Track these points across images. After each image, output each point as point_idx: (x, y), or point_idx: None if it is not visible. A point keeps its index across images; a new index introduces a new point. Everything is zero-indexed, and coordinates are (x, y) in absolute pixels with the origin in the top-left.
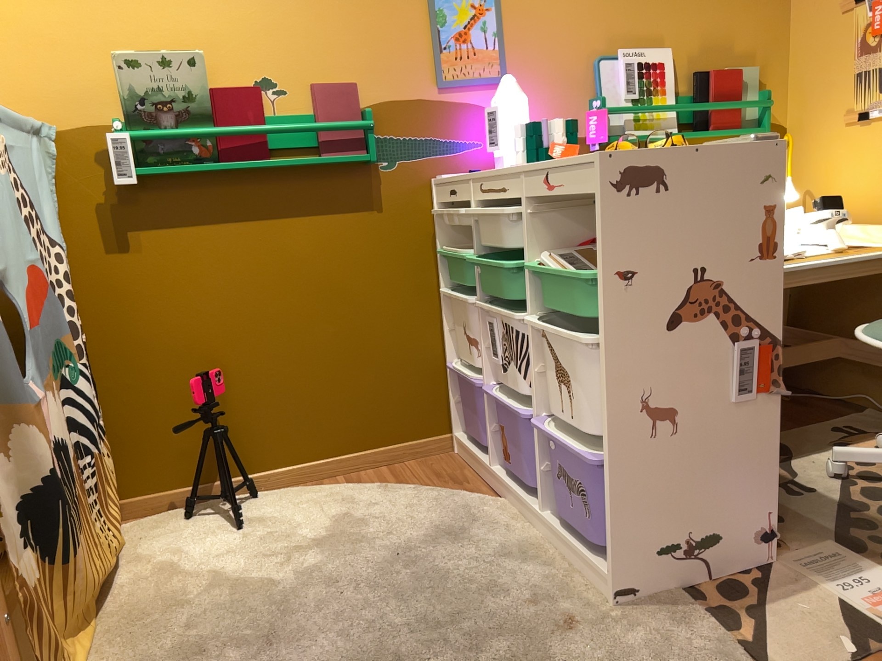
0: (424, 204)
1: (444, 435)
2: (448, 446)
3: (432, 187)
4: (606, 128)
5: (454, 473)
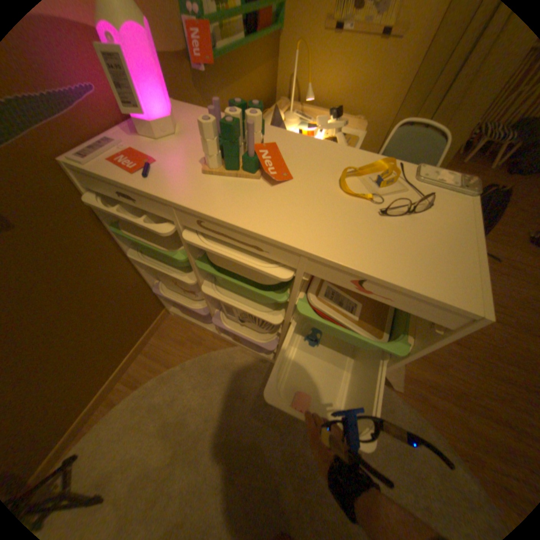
0: (66, 190)
1: (162, 312)
2: (167, 314)
3: (66, 170)
4: (212, 46)
5: (189, 334)
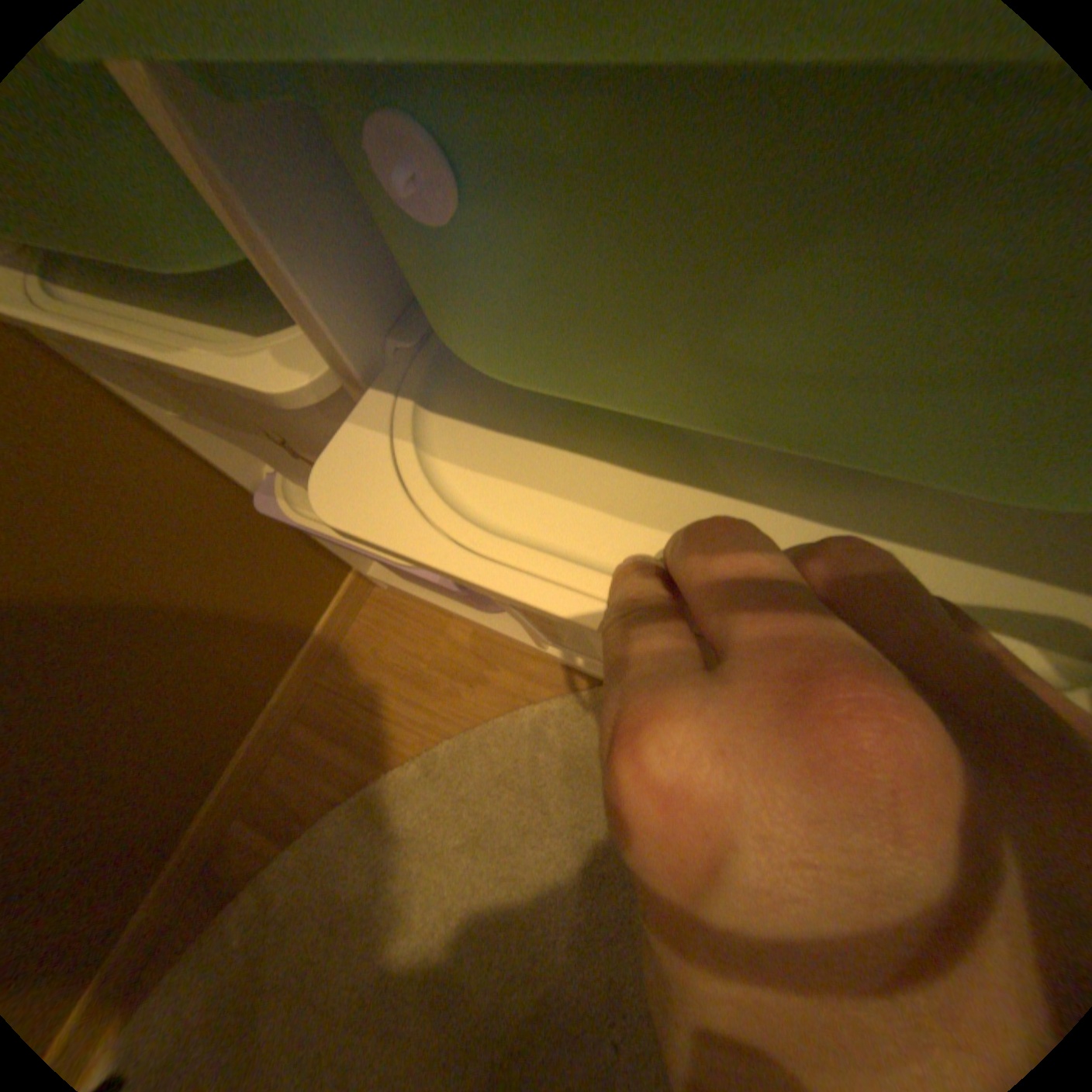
0: None
1: (345, 587)
2: (364, 591)
3: None
4: None
5: (440, 653)
